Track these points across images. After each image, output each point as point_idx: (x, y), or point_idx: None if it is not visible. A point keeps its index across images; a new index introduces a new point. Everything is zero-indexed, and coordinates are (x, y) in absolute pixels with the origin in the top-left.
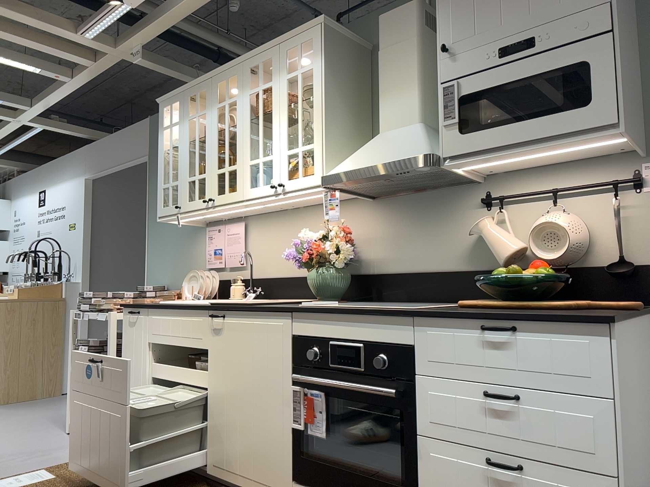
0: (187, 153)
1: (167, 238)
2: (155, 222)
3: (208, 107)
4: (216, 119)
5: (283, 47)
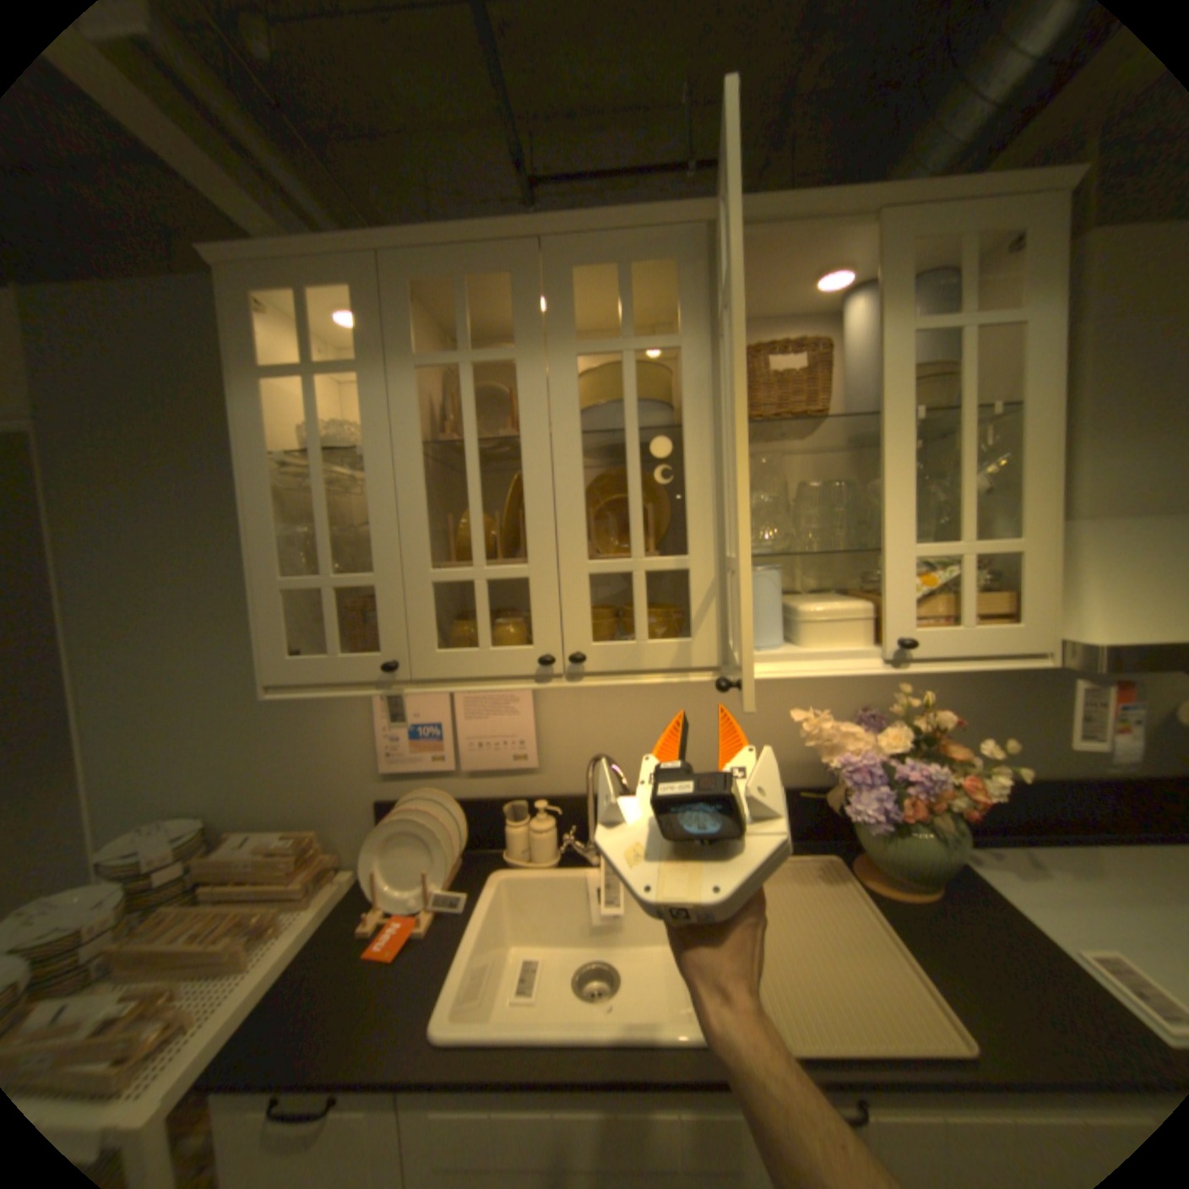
0: (419, 482)
1: (179, 682)
2: (112, 632)
3: (524, 336)
4: (576, 389)
5: (901, 216)
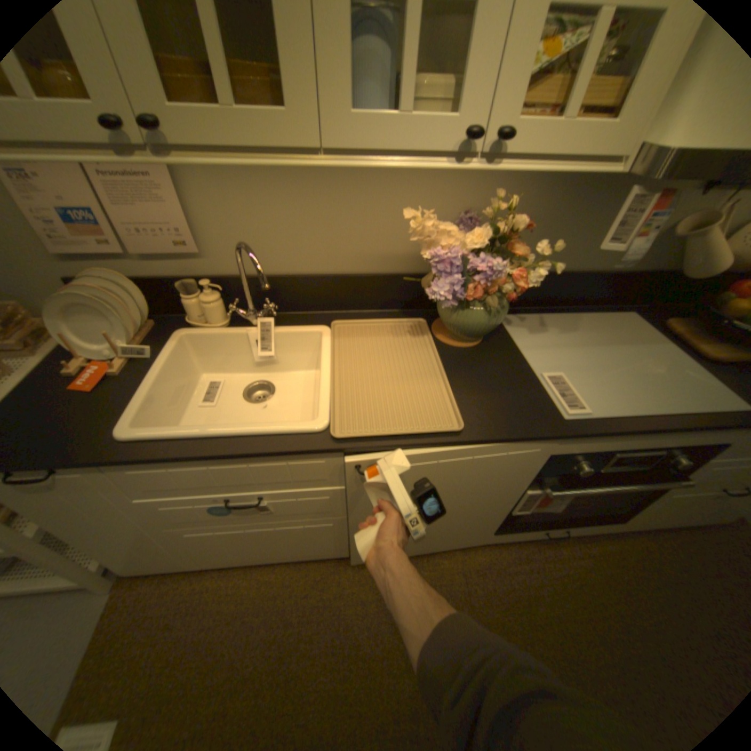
0: None
1: None
2: None
3: None
4: None
5: None
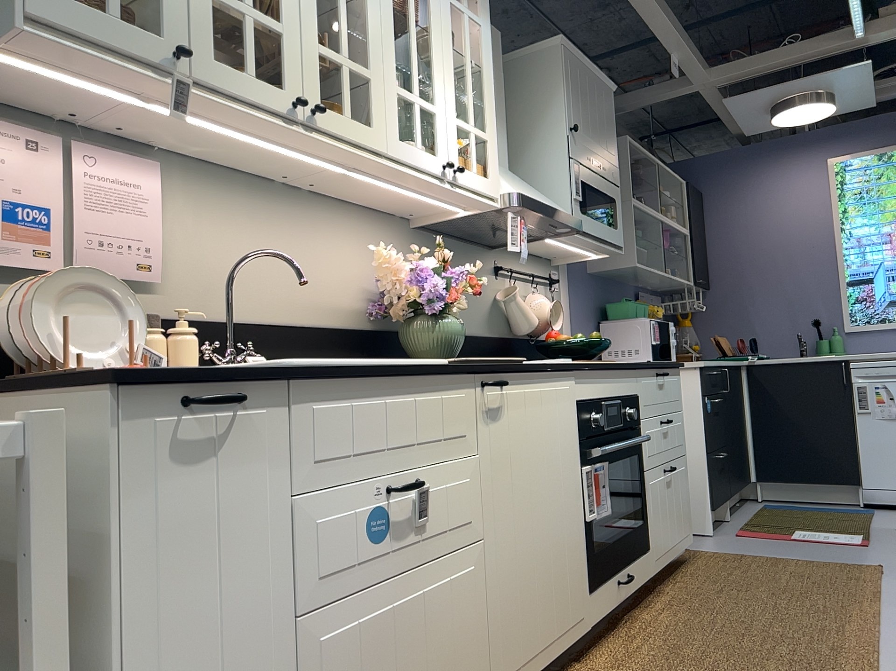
0: None
1: None
2: None
3: None
4: None
5: None
